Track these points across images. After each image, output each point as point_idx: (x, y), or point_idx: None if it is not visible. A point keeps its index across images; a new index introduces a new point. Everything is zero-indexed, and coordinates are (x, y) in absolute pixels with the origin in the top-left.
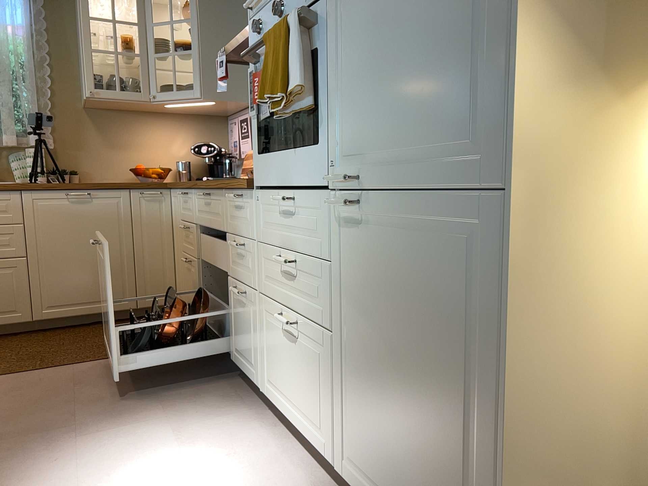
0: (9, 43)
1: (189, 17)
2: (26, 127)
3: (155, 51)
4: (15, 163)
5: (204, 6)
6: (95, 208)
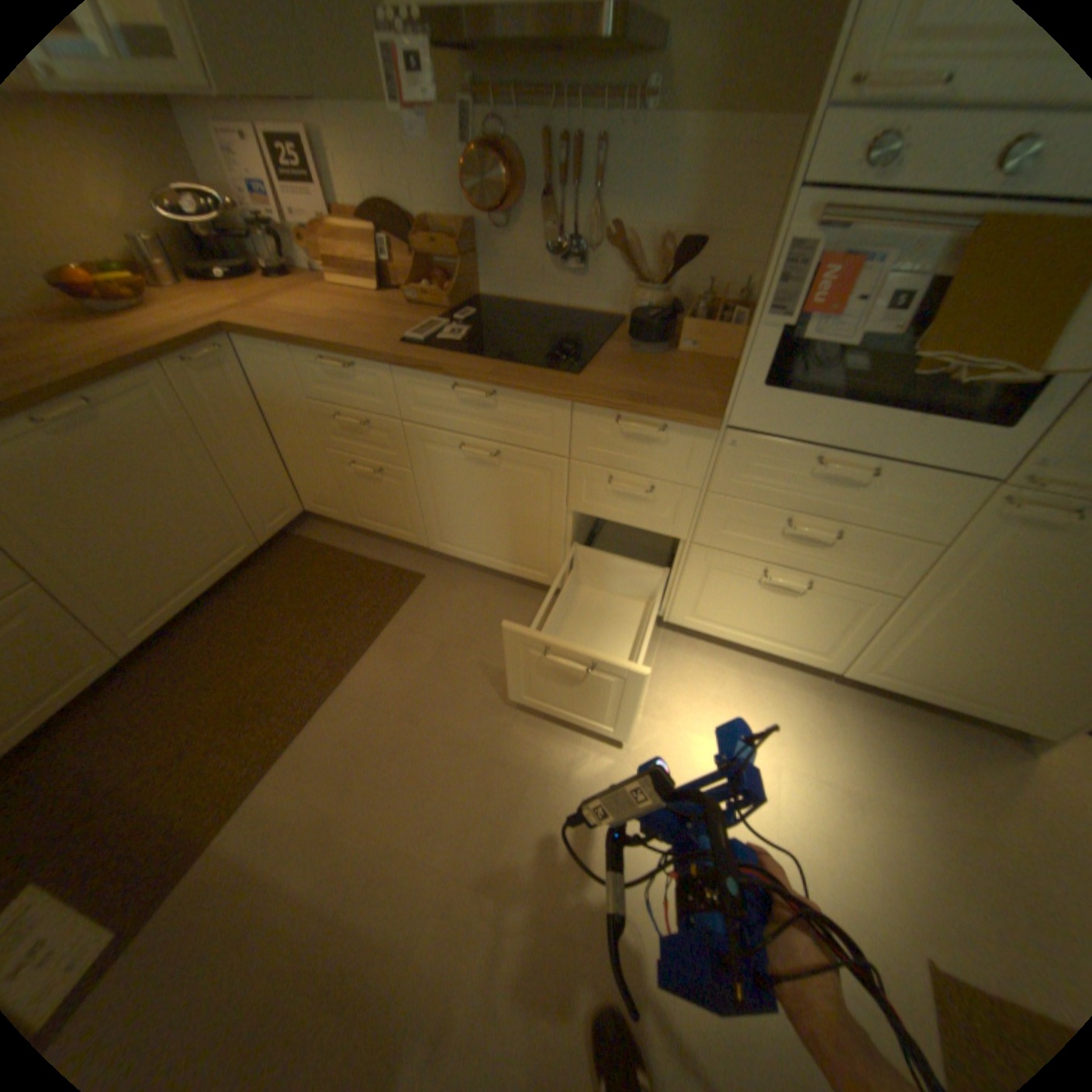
0: None
1: None
2: None
3: None
4: None
5: None
6: (113, 427)
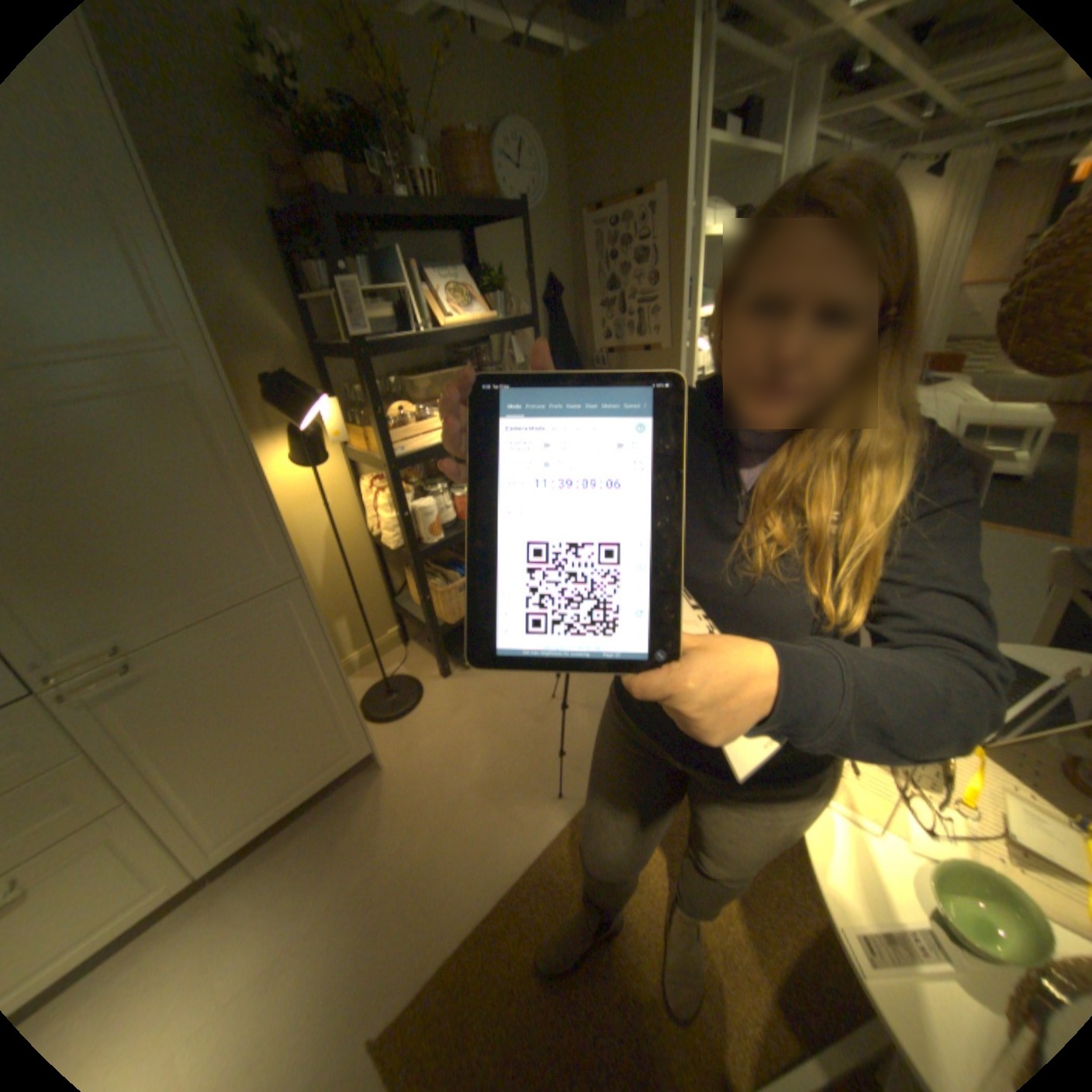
0: None
1: None
2: None
3: None
4: None
5: None
6: None
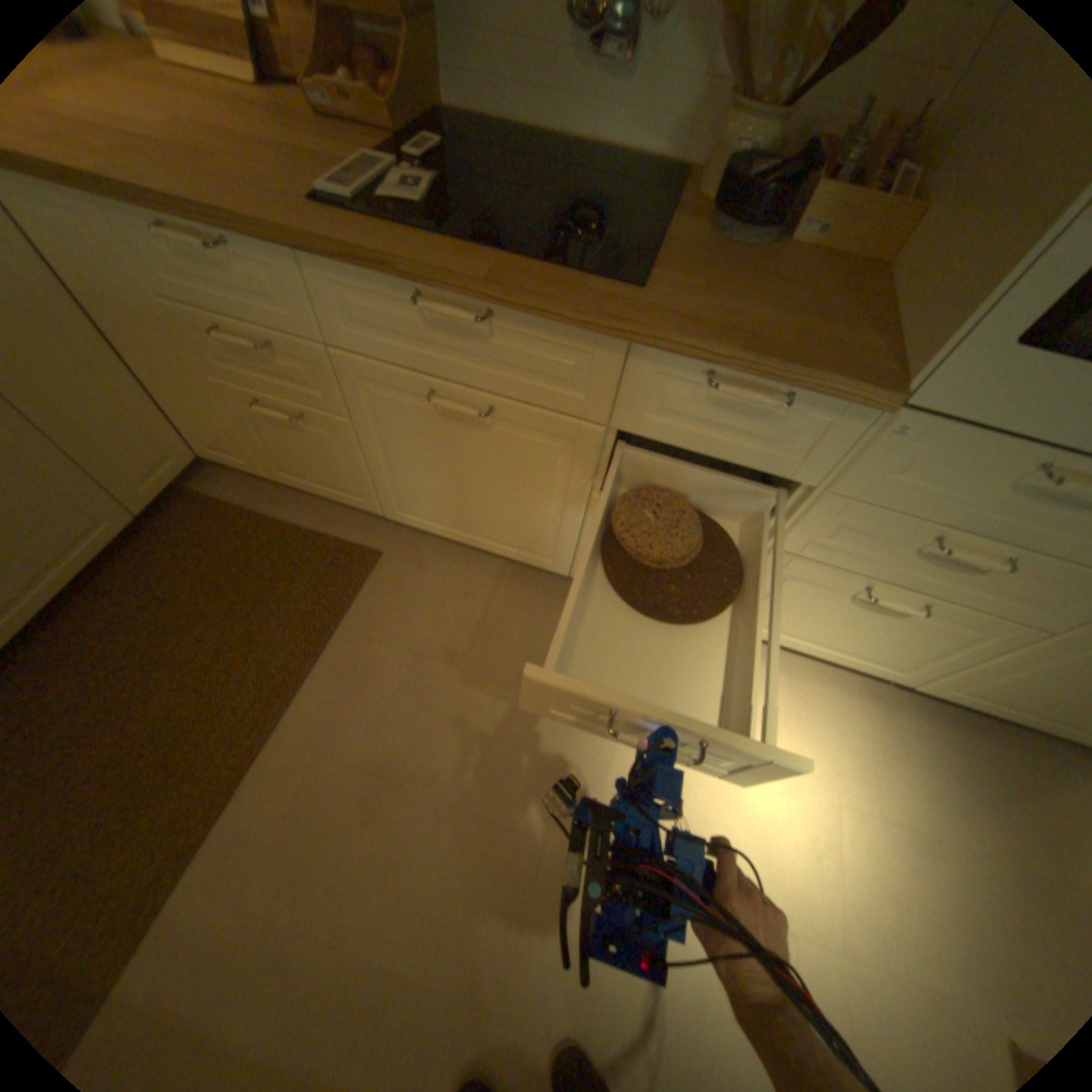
0: None
1: None
2: None
3: None
4: None
5: None
6: None
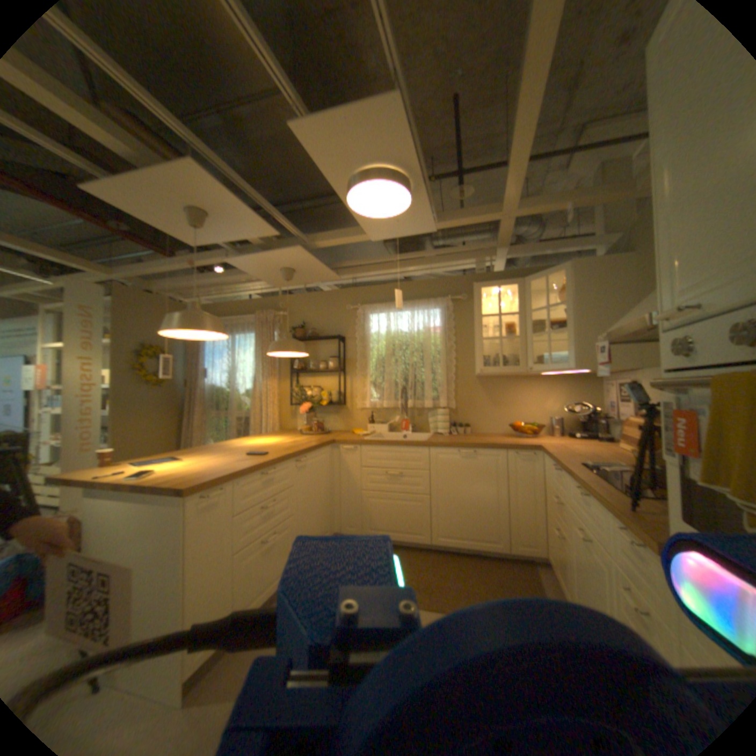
0: (432, 339)
1: (564, 299)
2: (438, 394)
3: (532, 332)
4: (431, 419)
5: (580, 289)
6: (479, 464)
